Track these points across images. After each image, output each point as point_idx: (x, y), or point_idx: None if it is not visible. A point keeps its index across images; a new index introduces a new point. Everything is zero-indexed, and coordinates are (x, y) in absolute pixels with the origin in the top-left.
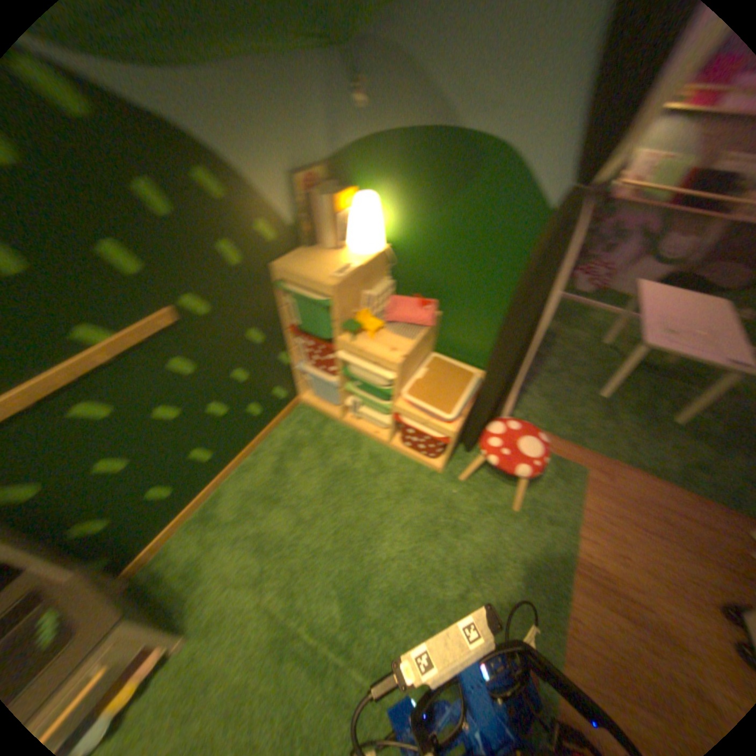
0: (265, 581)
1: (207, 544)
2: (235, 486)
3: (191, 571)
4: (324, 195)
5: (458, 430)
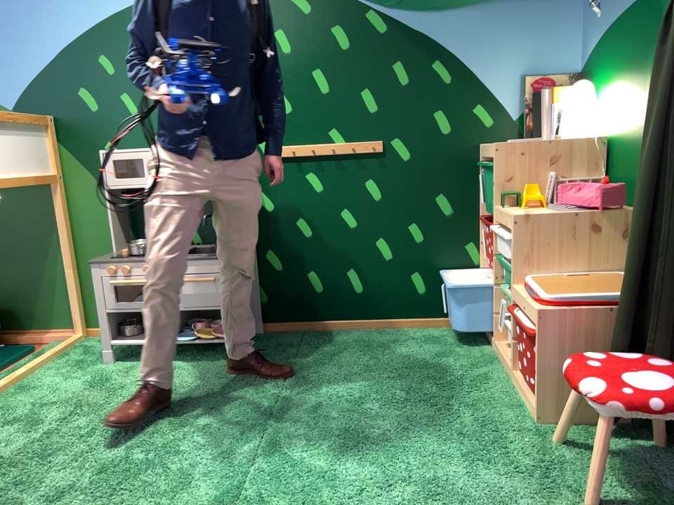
0: (302, 372)
1: (306, 344)
2: (359, 335)
3: (283, 347)
4: (546, 92)
5: (543, 311)
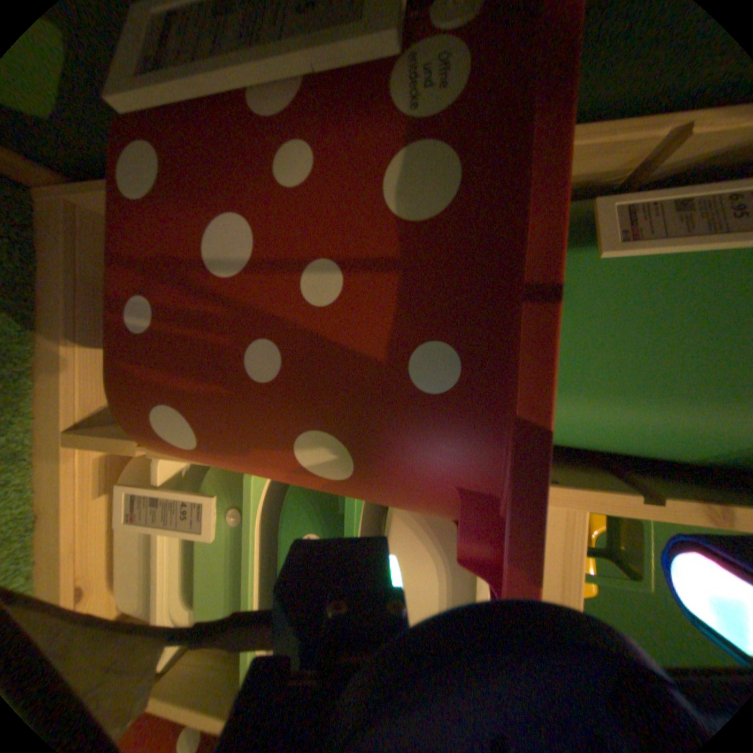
0: None
1: None
2: None
3: None
4: None
5: None
